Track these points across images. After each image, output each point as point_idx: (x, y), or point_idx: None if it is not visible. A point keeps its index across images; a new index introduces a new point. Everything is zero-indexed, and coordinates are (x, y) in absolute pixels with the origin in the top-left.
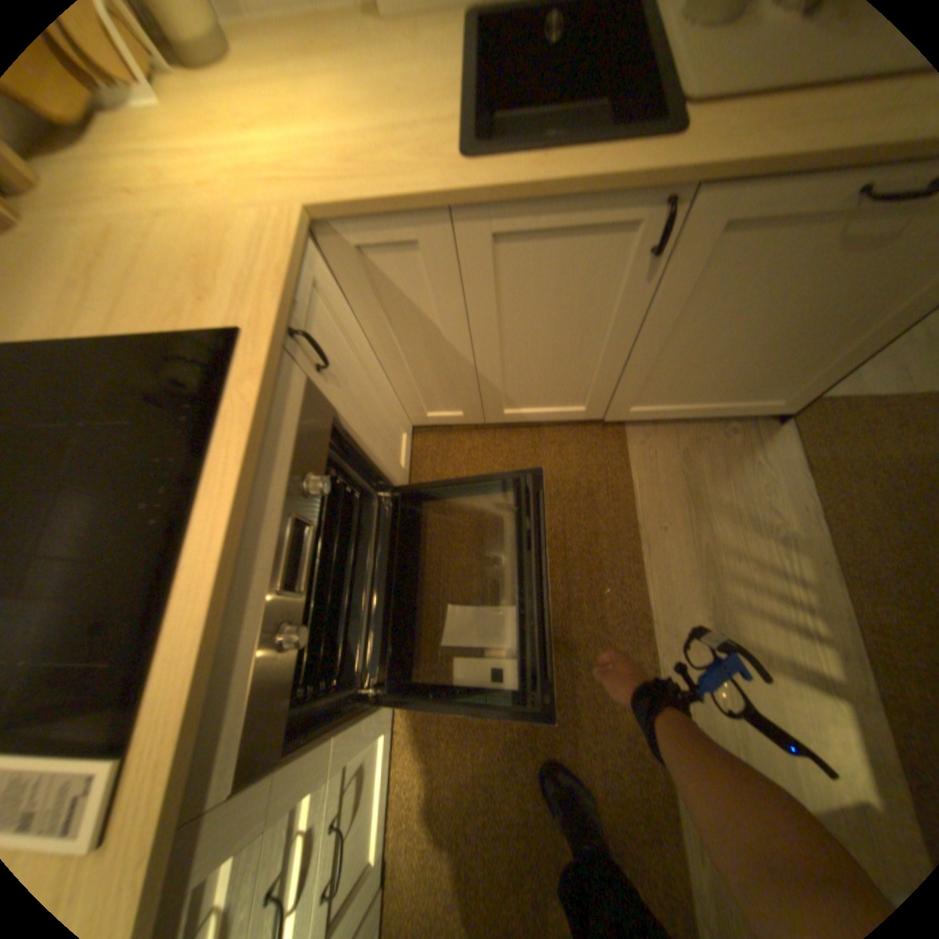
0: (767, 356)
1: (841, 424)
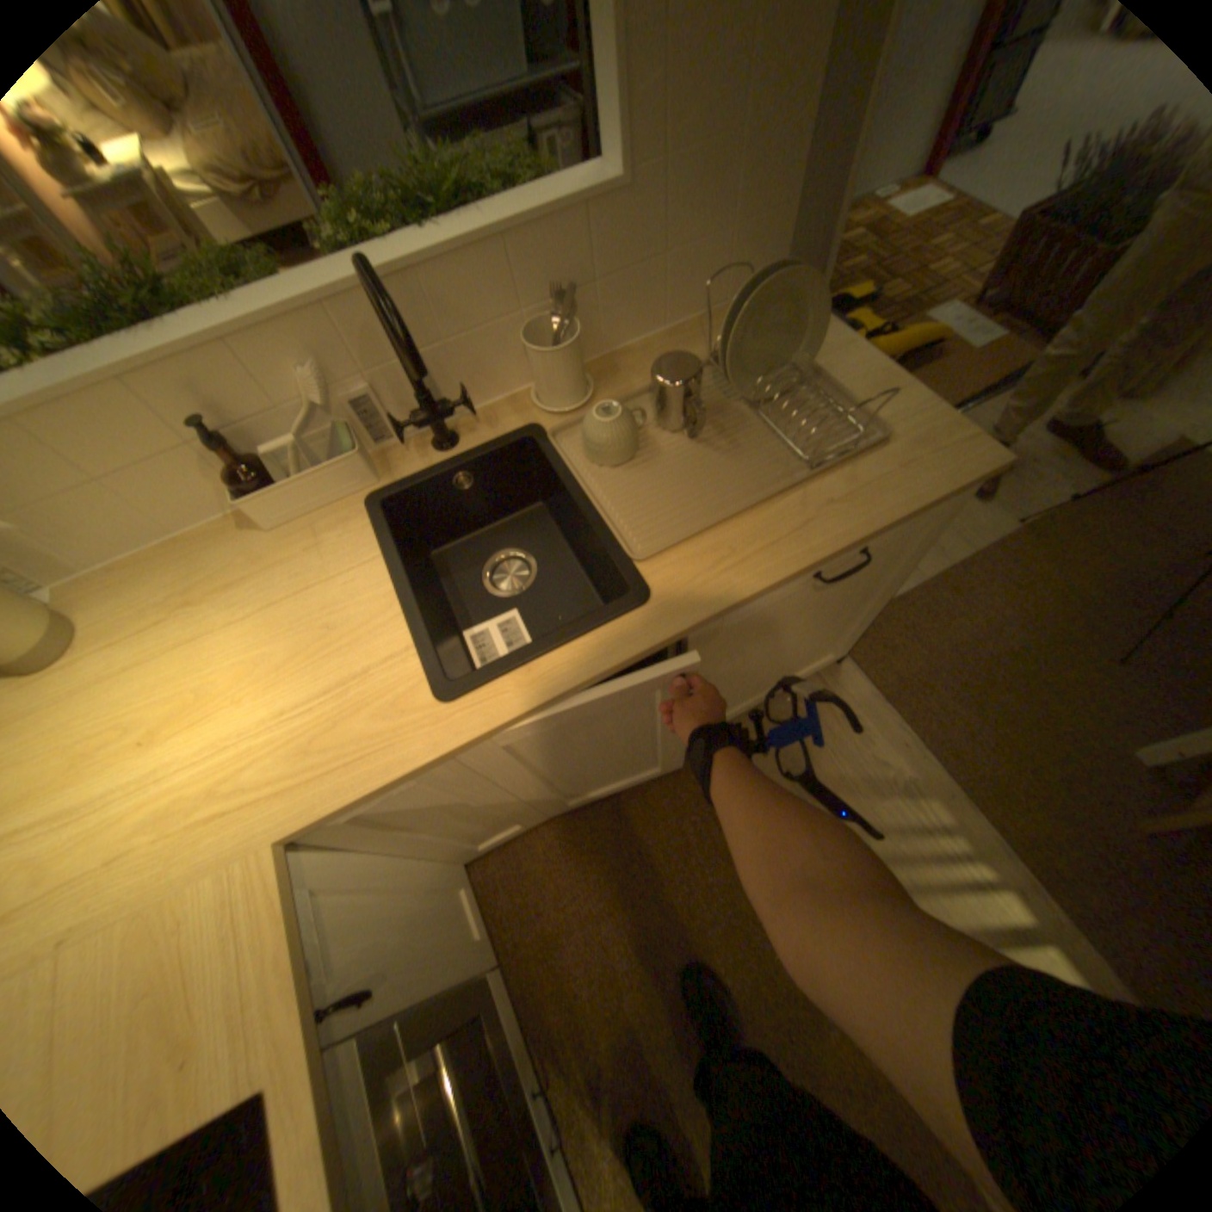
0: (800, 650)
1: (887, 641)
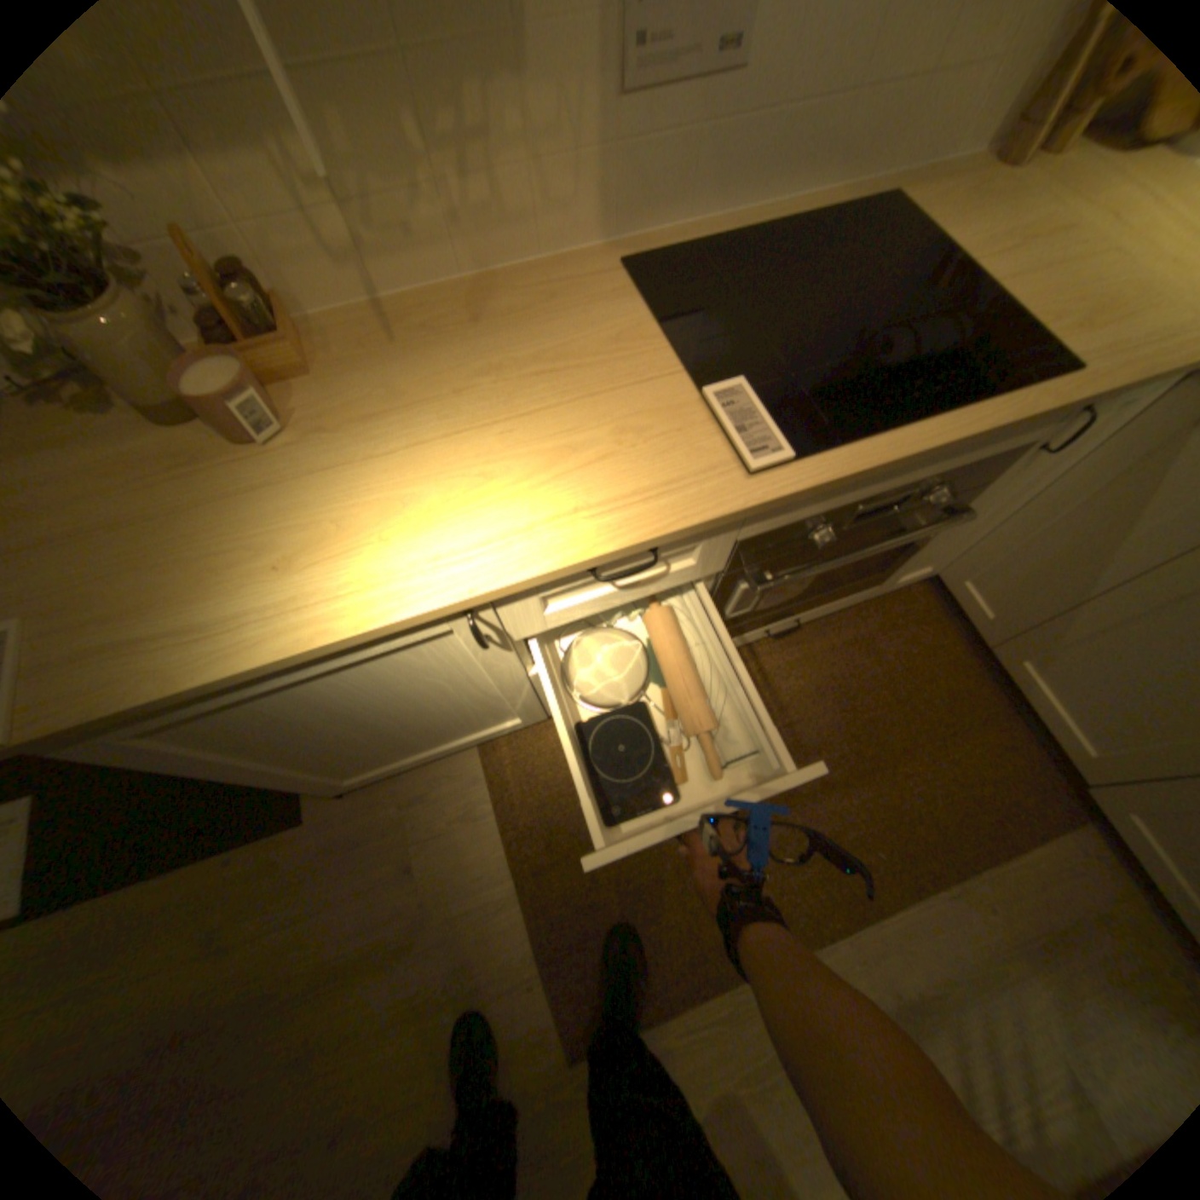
0: None
1: None
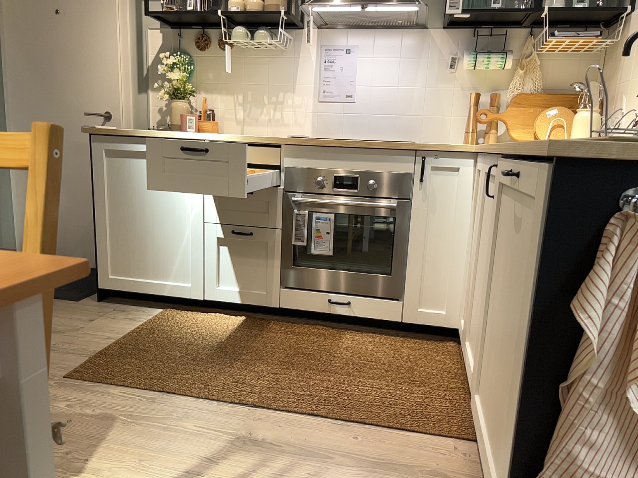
0: (503, 369)
1: None
